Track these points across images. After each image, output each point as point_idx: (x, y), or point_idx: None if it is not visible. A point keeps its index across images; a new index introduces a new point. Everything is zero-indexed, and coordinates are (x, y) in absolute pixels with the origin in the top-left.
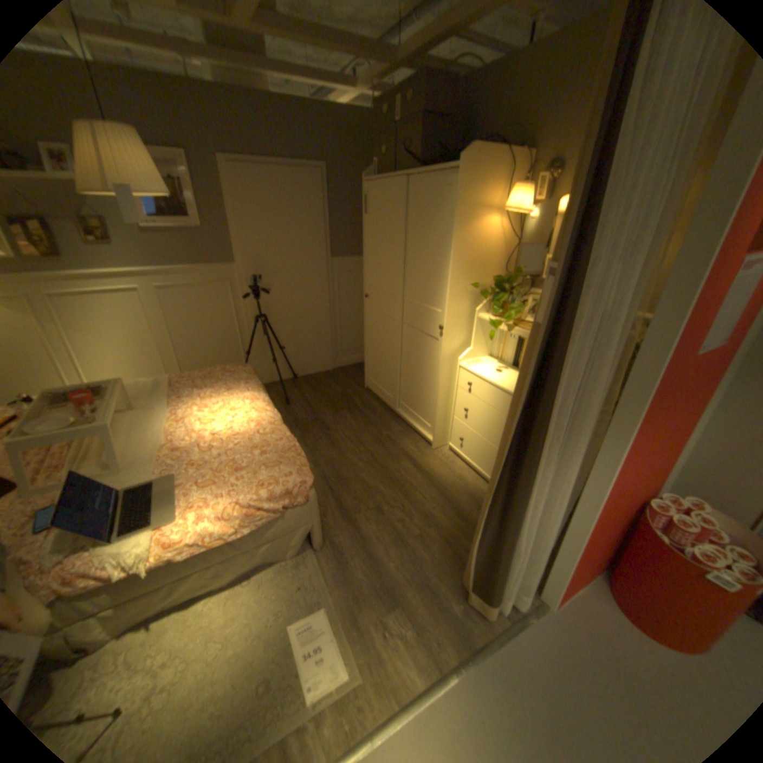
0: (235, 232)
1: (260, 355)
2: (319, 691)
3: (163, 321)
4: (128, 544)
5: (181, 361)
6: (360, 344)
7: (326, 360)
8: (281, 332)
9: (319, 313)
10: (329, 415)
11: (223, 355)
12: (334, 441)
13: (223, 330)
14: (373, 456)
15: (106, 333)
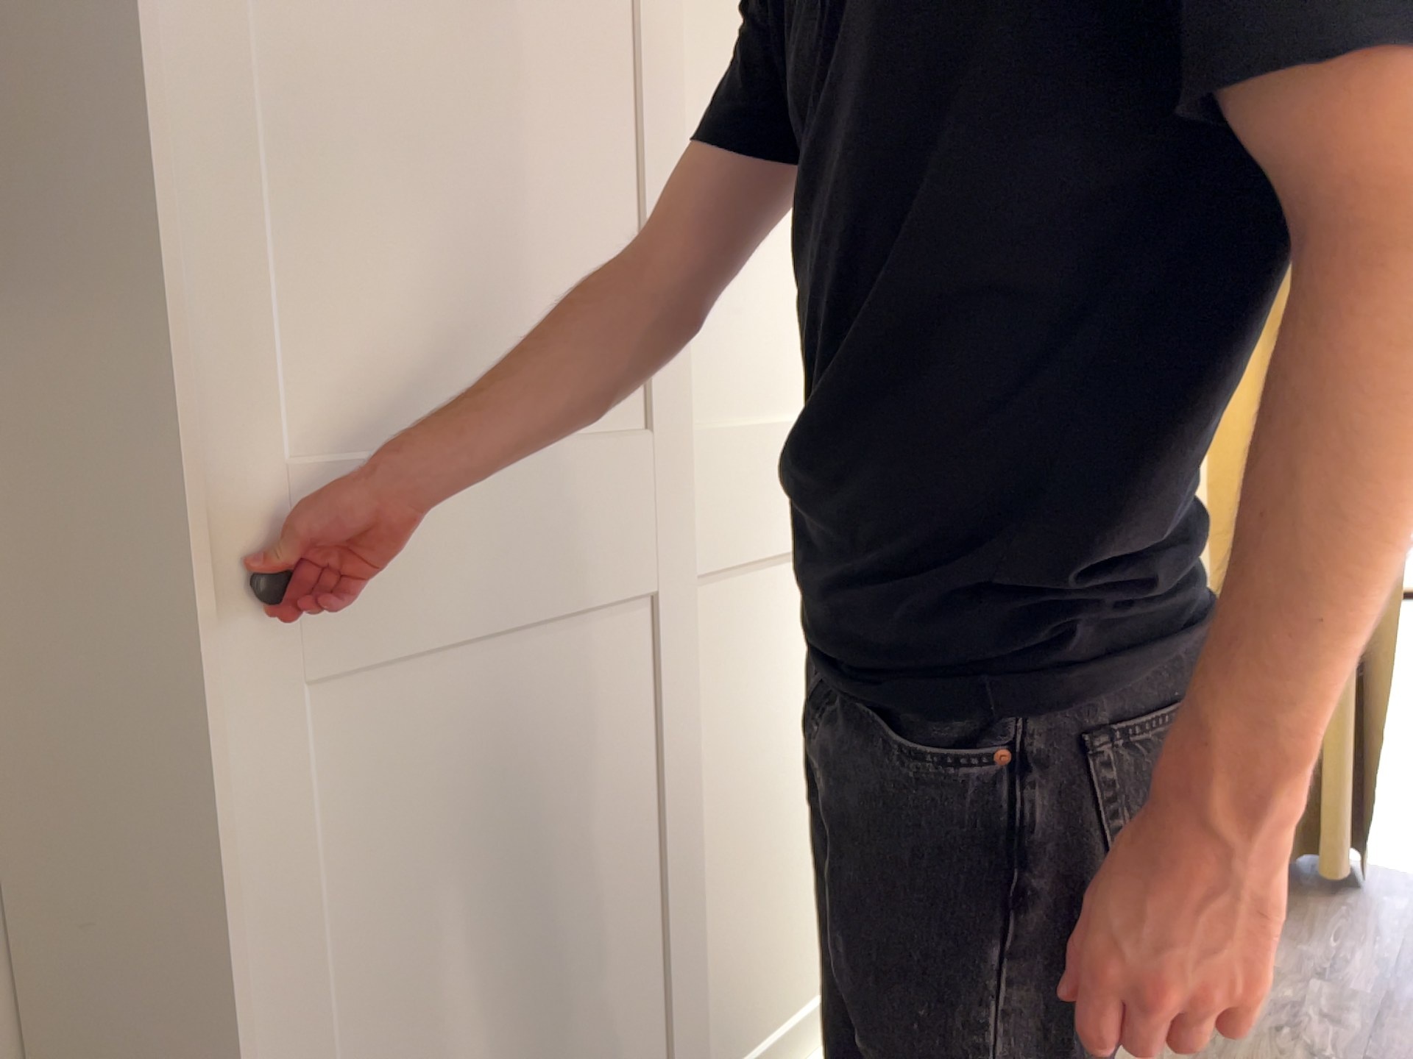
0: None
1: None
2: None
3: None
4: None
5: None
6: None
7: None
8: None
9: None
10: None
11: None
12: None
13: None
14: None
15: None
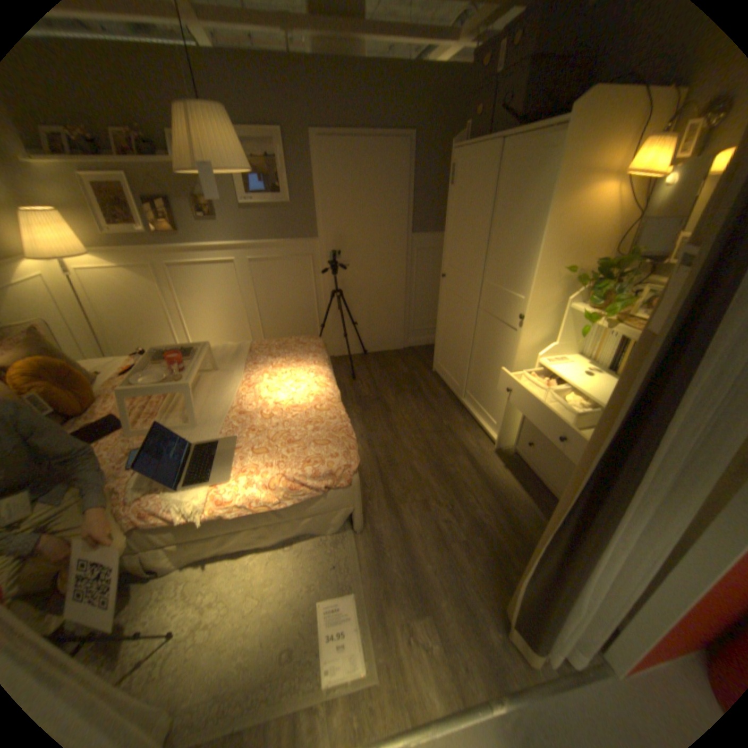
0: (320, 207)
1: (333, 328)
2: (331, 682)
3: (251, 291)
4: (188, 496)
5: (265, 329)
6: (434, 325)
7: (396, 338)
8: (355, 308)
9: (393, 291)
10: (391, 395)
11: (301, 325)
12: (392, 423)
13: (302, 302)
14: (428, 446)
15: (207, 300)
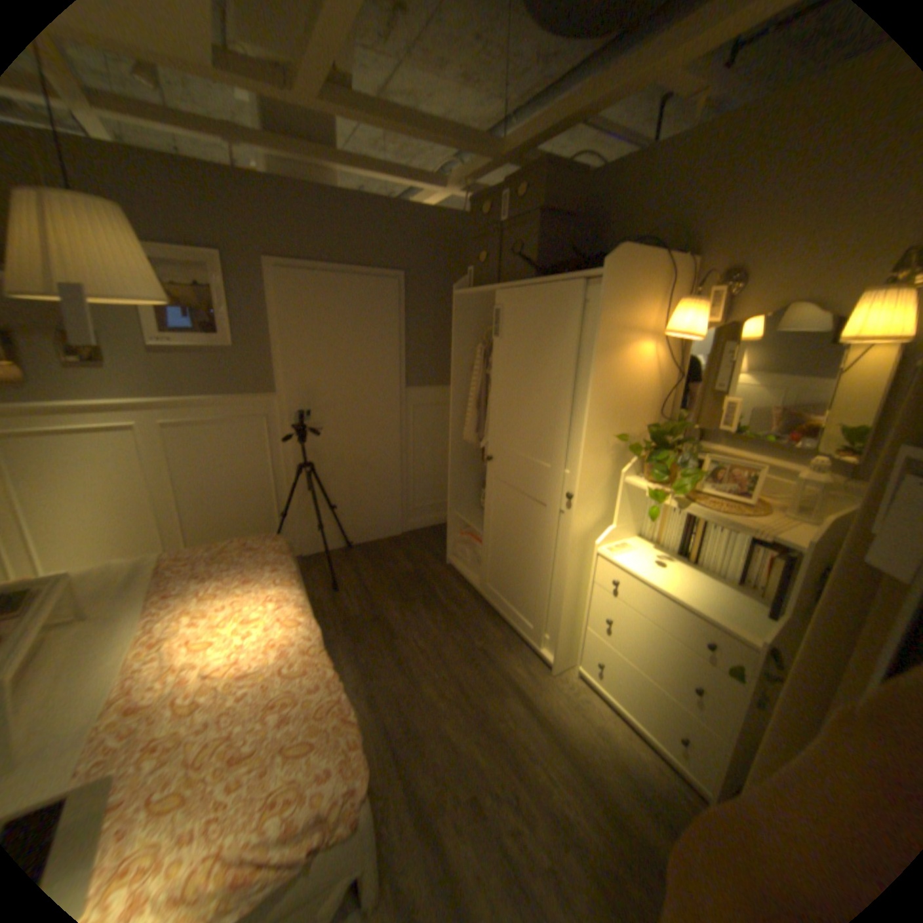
0: (280, 353)
1: (302, 514)
2: None
3: (166, 469)
4: None
5: (188, 525)
6: (441, 498)
7: (393, 520)
8: (334, 484)
9: (387, 458)
10: (395, 609)
11: (250, 514)
12: (403, 658)
13: (253, 480)
14: (462, 688)
15: (80, 487)
